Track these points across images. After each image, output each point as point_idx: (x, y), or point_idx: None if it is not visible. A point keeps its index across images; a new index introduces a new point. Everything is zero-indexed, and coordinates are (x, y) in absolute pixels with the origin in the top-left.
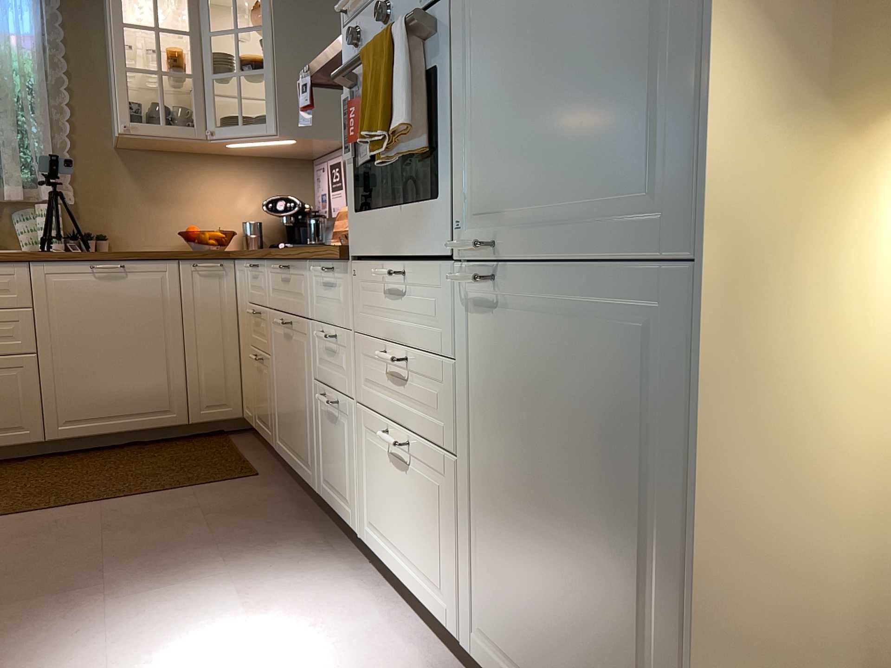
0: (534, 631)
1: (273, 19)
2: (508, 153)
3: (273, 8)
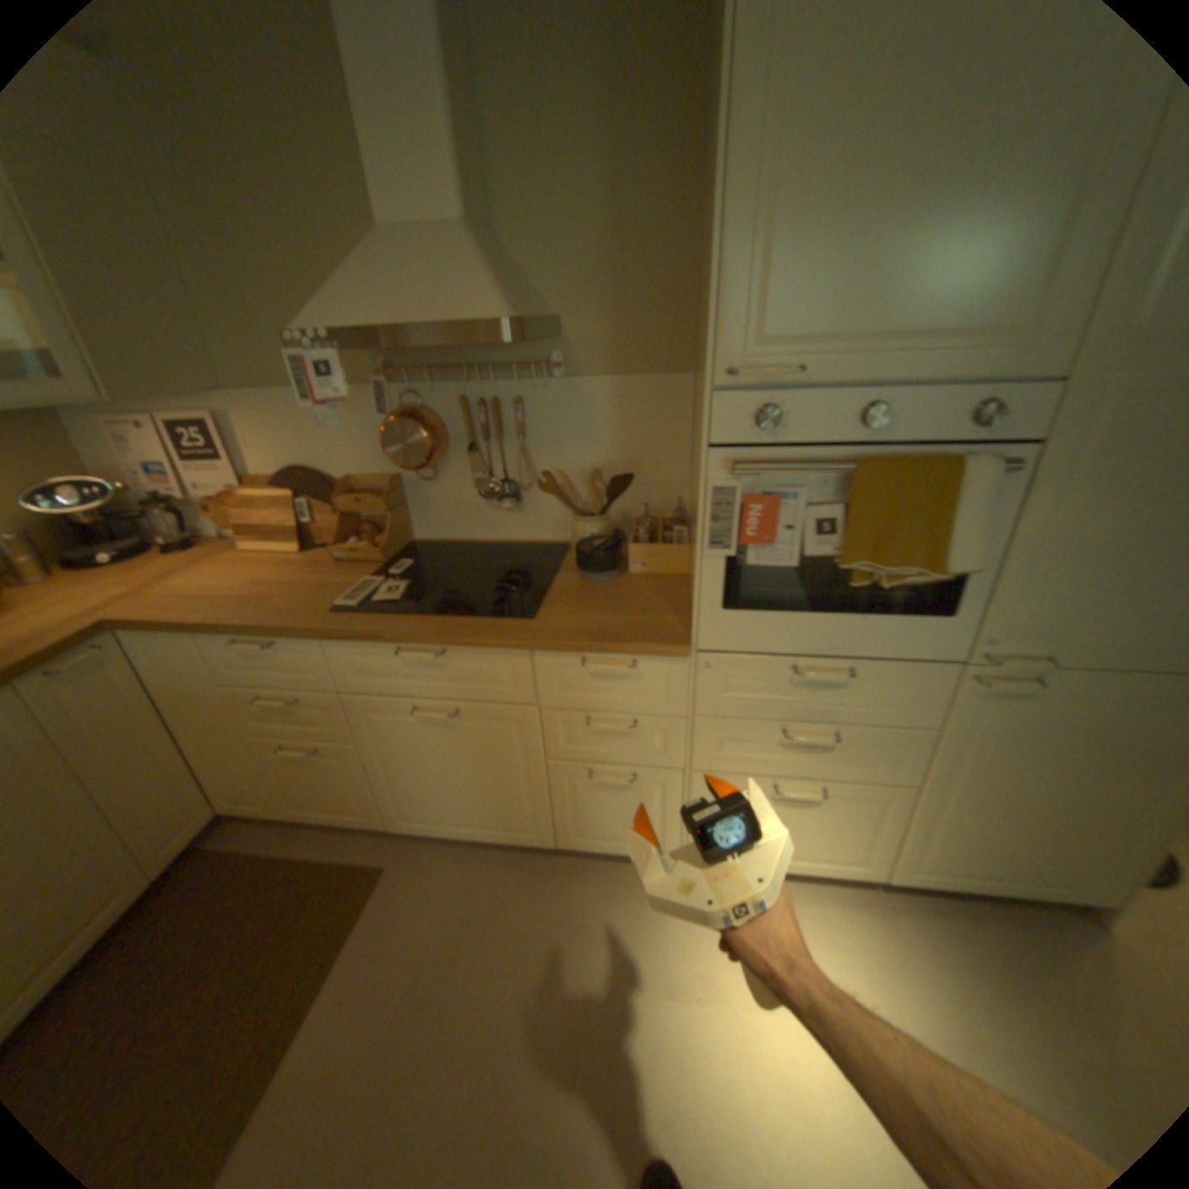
0: (1001, 856)
1: None
2: (1088, 597)
3: None
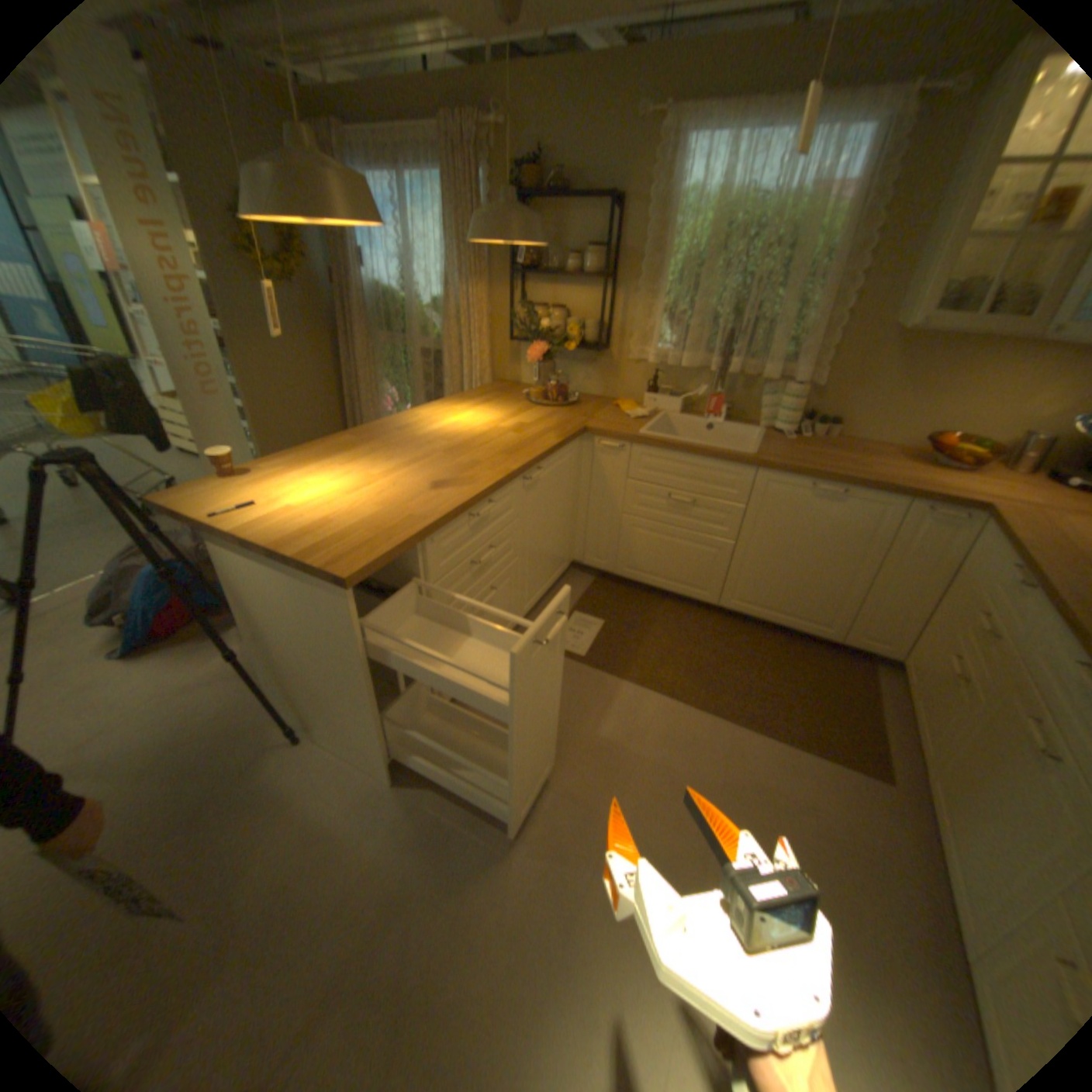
0: None
1: None
2: None
3: None
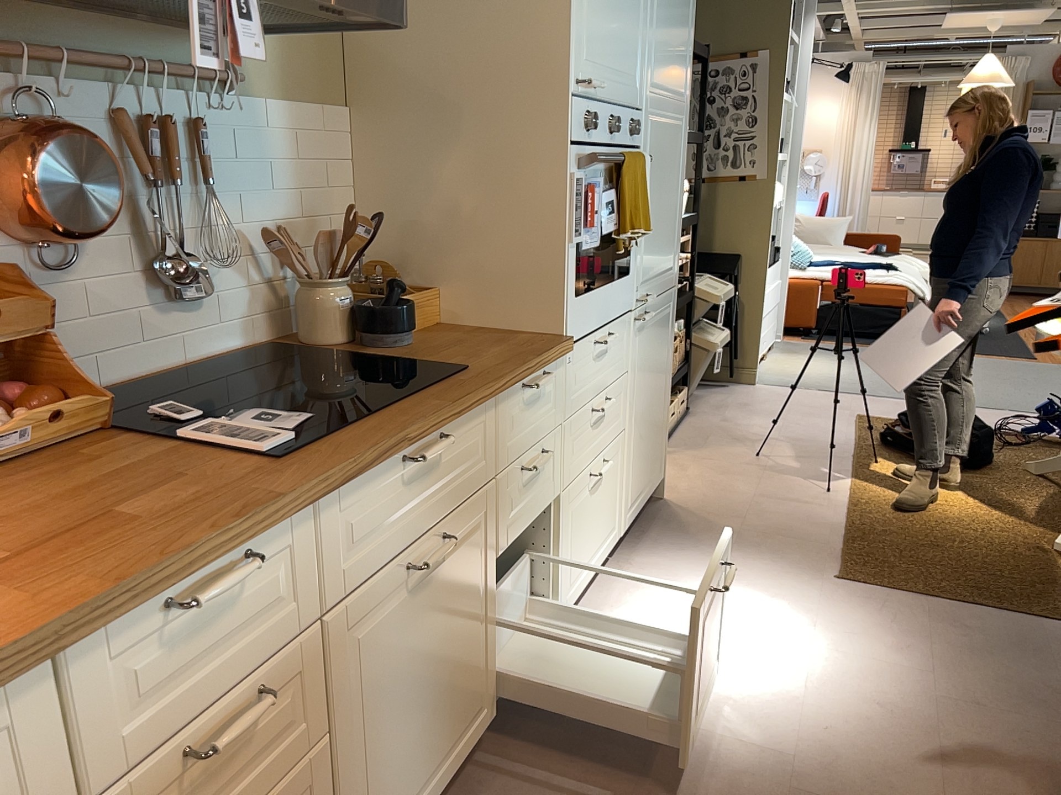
0: (644, 465)
1: None
2: (651, 248)
3: None
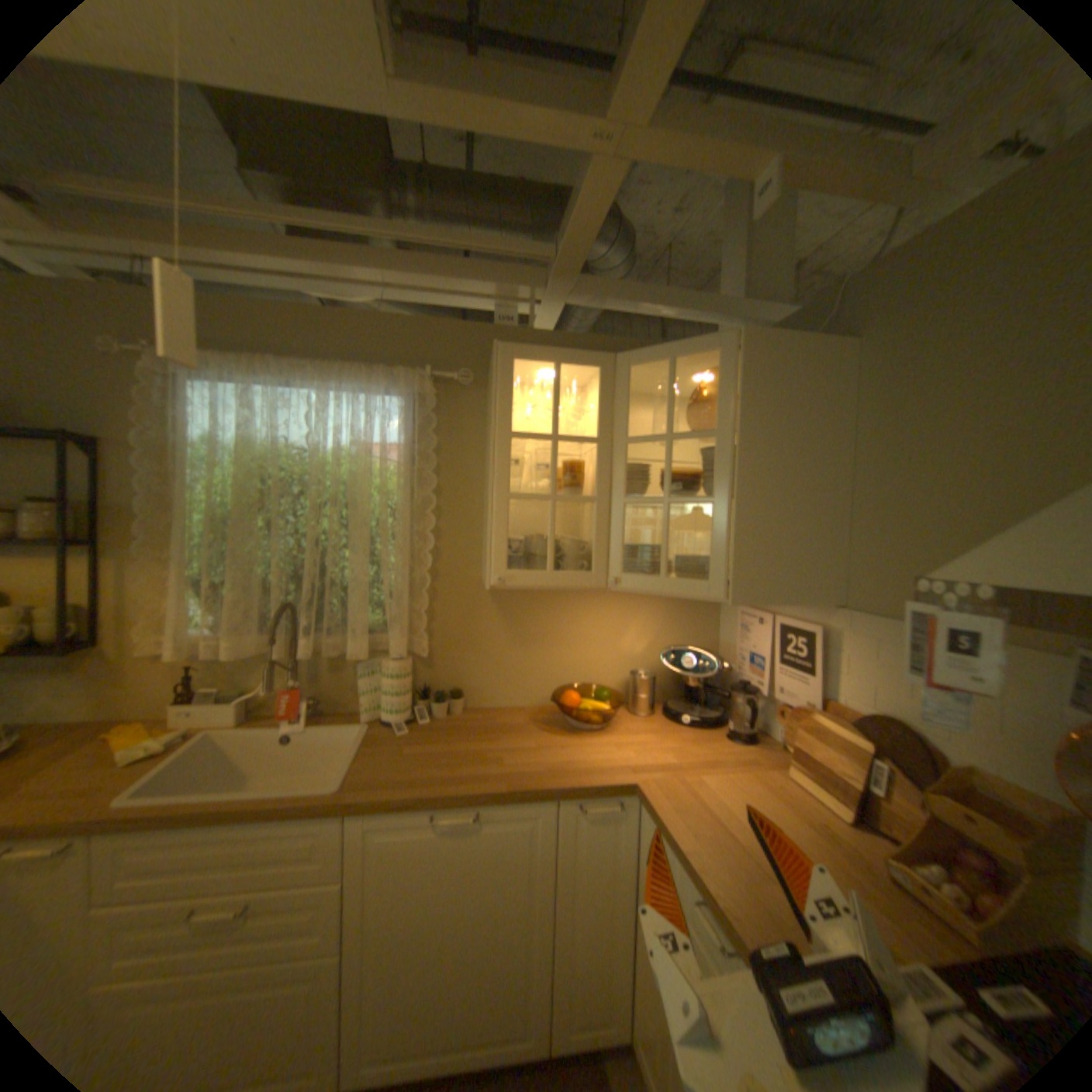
0: None
1: (740, 420)
2: None
3: (741, 402)
